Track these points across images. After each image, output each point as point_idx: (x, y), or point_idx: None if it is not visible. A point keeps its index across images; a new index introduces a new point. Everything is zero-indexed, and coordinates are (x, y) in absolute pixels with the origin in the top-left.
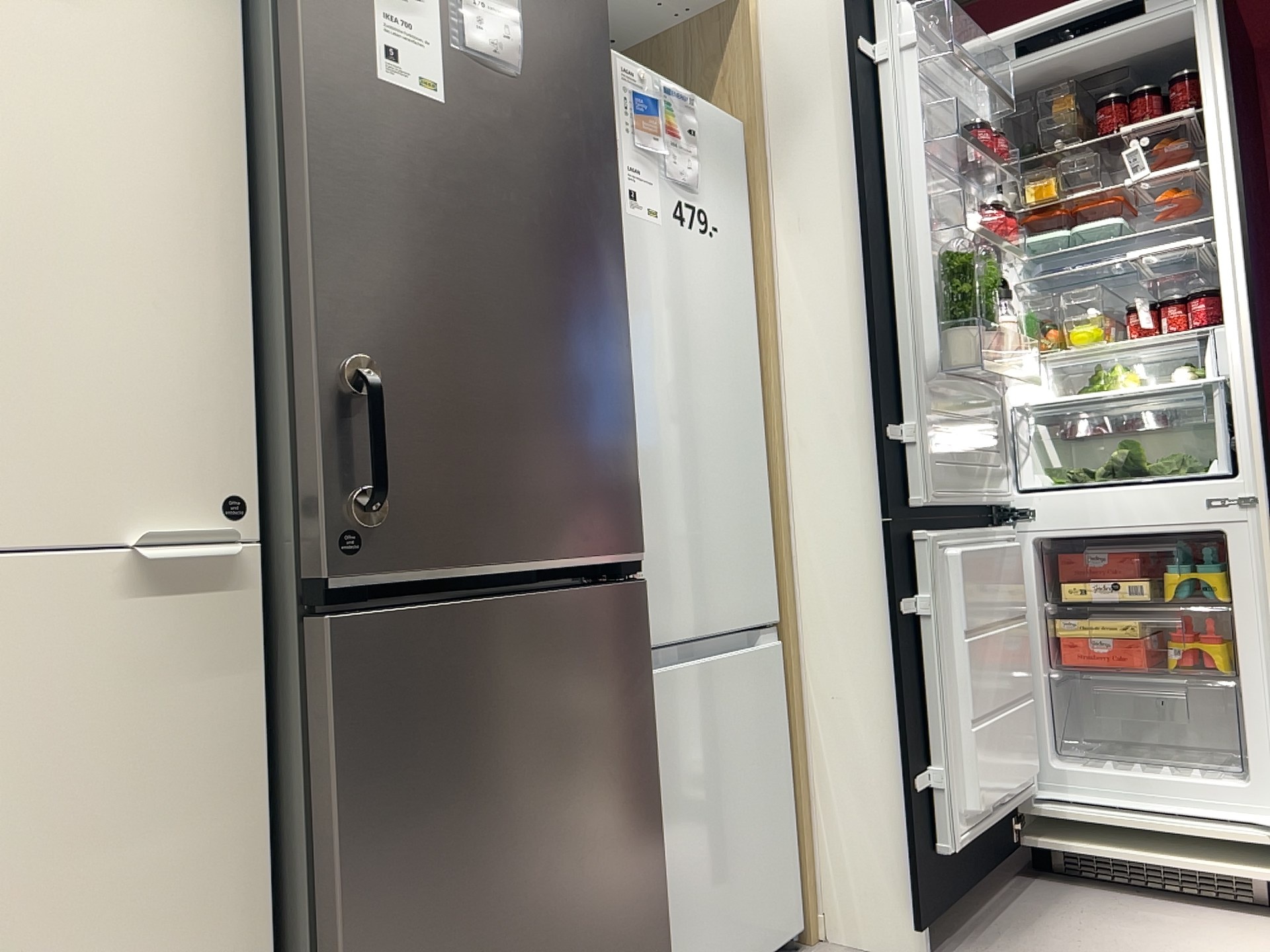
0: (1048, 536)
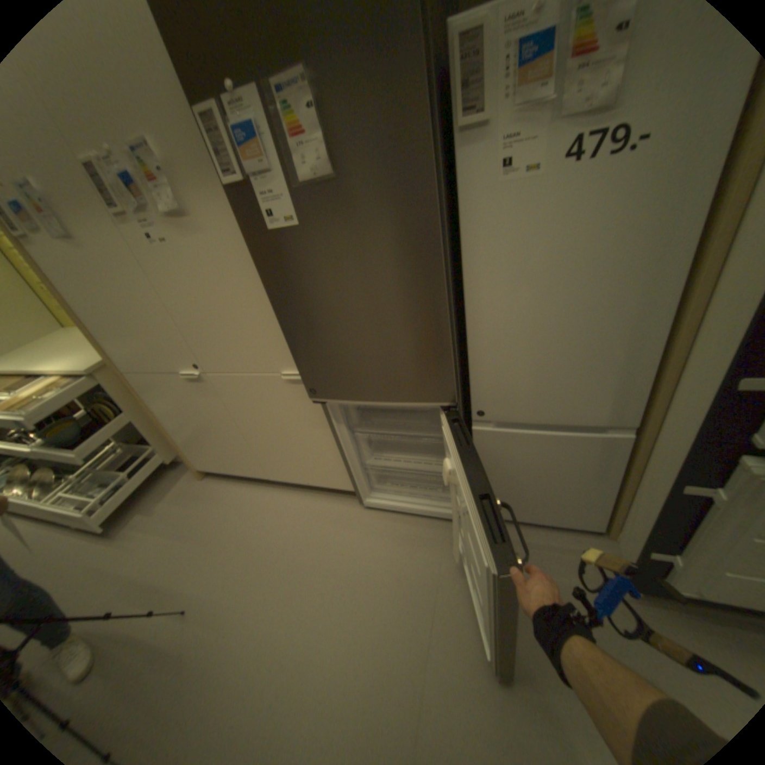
0: None
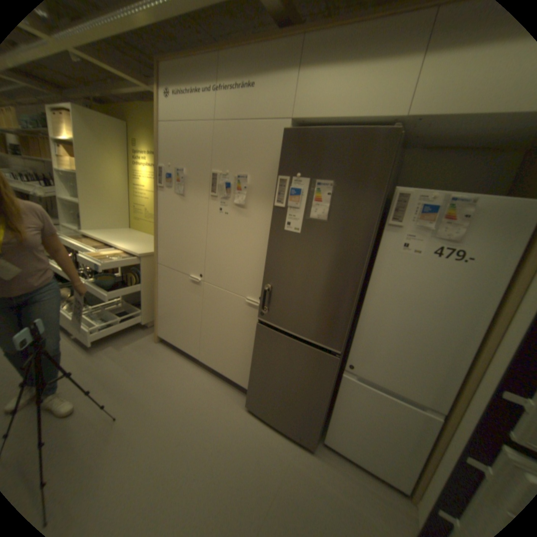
0: None
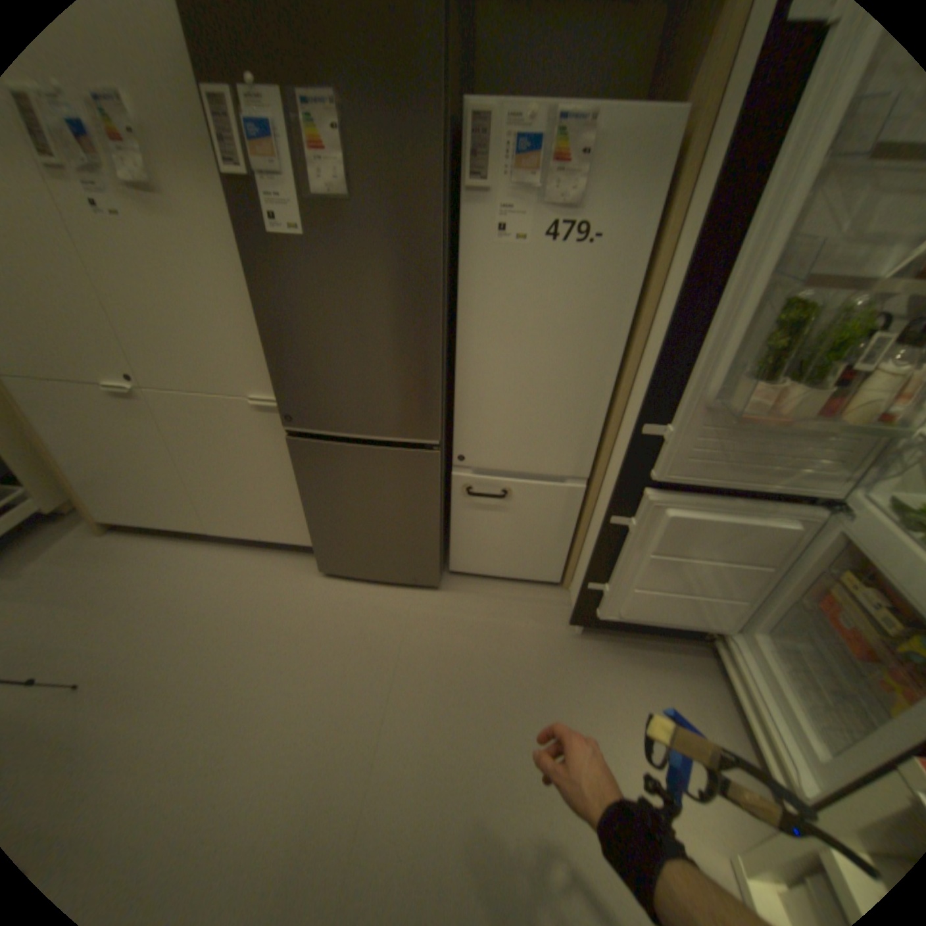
0: (849, 537)
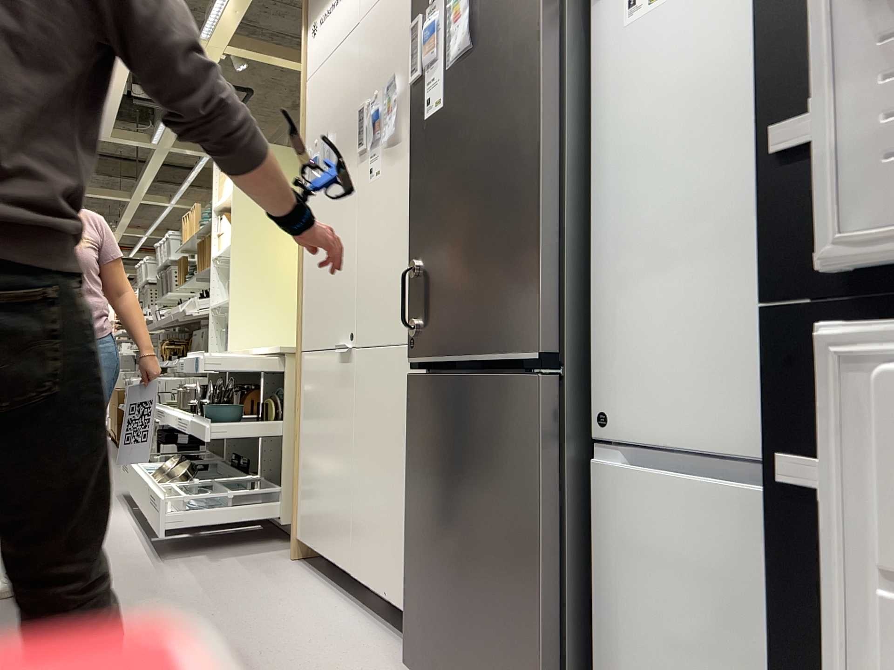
0: None
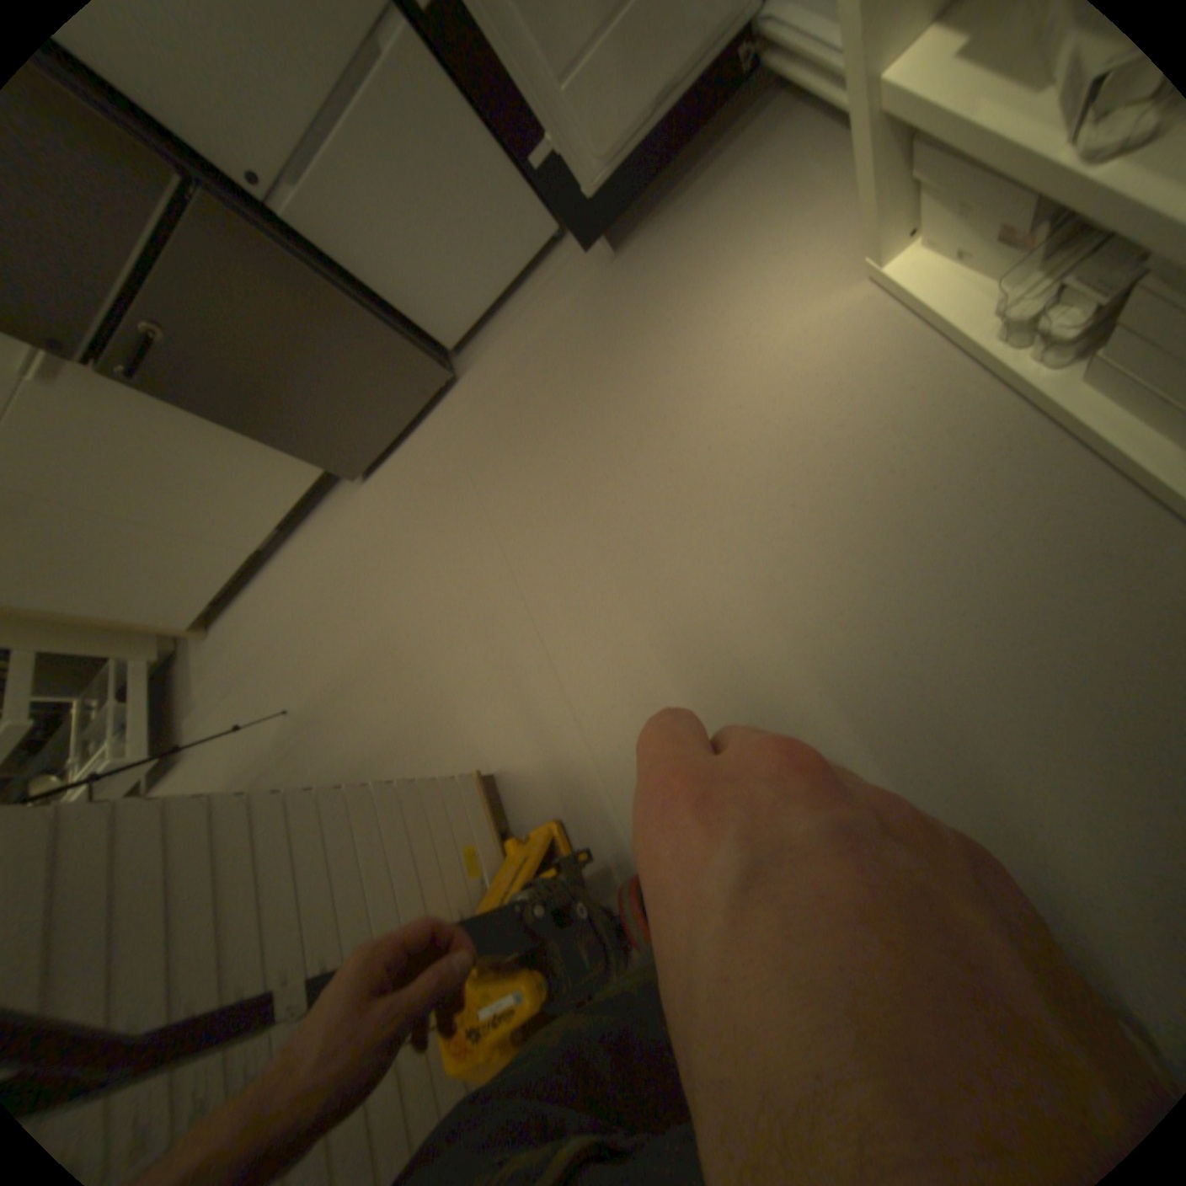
0: None
